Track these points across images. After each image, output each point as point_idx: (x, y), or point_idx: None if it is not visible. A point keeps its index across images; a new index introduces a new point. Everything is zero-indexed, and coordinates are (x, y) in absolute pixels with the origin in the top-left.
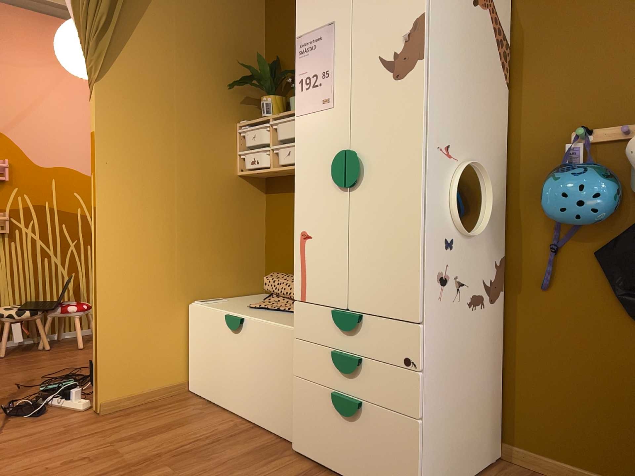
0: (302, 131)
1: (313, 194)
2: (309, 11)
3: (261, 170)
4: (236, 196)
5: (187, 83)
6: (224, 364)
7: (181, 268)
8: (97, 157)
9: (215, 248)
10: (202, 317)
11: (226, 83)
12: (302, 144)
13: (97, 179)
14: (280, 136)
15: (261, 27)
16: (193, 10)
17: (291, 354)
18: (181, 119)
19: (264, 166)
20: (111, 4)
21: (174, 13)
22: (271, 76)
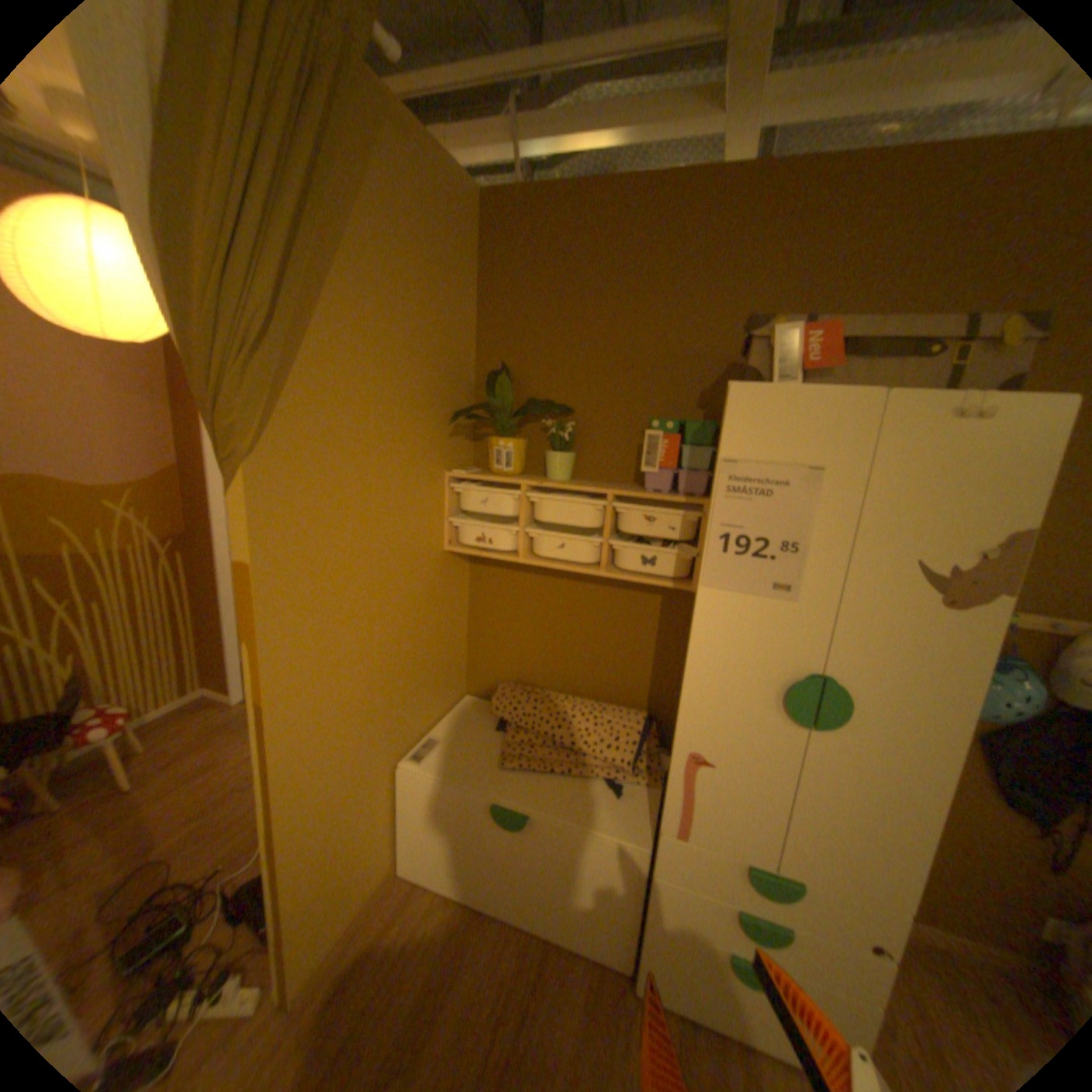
0: (715, 614)
1: (727, 713)
2: (762, 422)
3: (500, 557)
4: (442, 583)
5: (387, 420)
6: (482, 861)
7: (385, 723)
8: (255, 615)
9: (421, 669)
10: (430, 794)
11: (433, 408)
12: (712, 633)
13: (259, 655)
14: (541, 516)
15: (473, 300)
16: (394, 274)
17: (631, 879)
18: (381, 488)
19: (502, 550)
20: (274, 276)
21: (367, 282)
22: (511, 405)
